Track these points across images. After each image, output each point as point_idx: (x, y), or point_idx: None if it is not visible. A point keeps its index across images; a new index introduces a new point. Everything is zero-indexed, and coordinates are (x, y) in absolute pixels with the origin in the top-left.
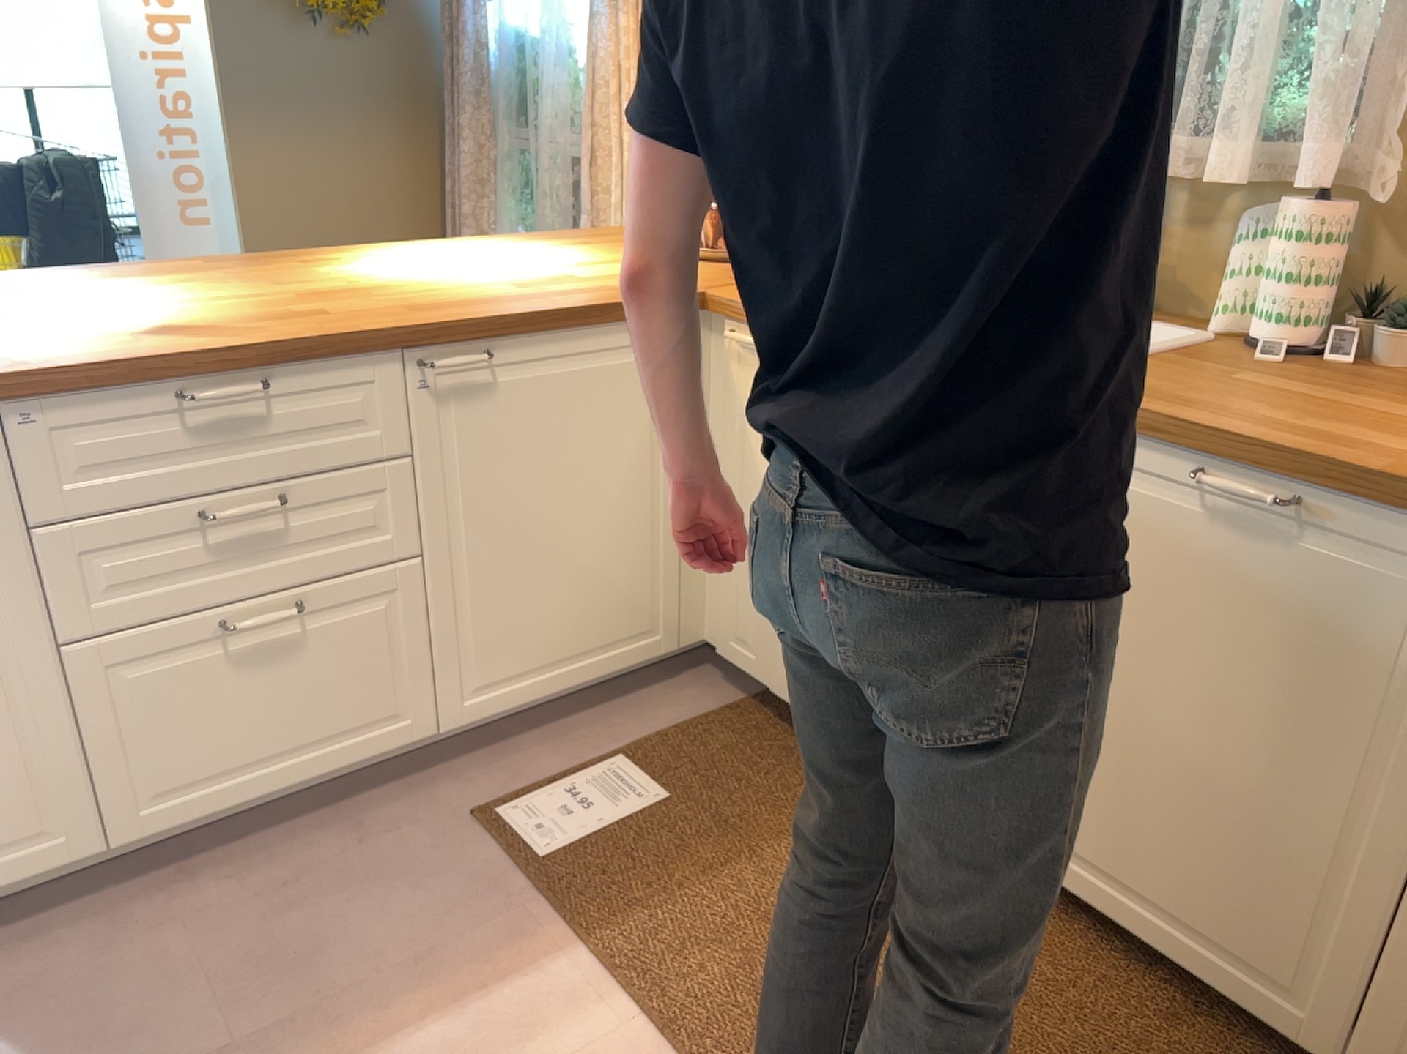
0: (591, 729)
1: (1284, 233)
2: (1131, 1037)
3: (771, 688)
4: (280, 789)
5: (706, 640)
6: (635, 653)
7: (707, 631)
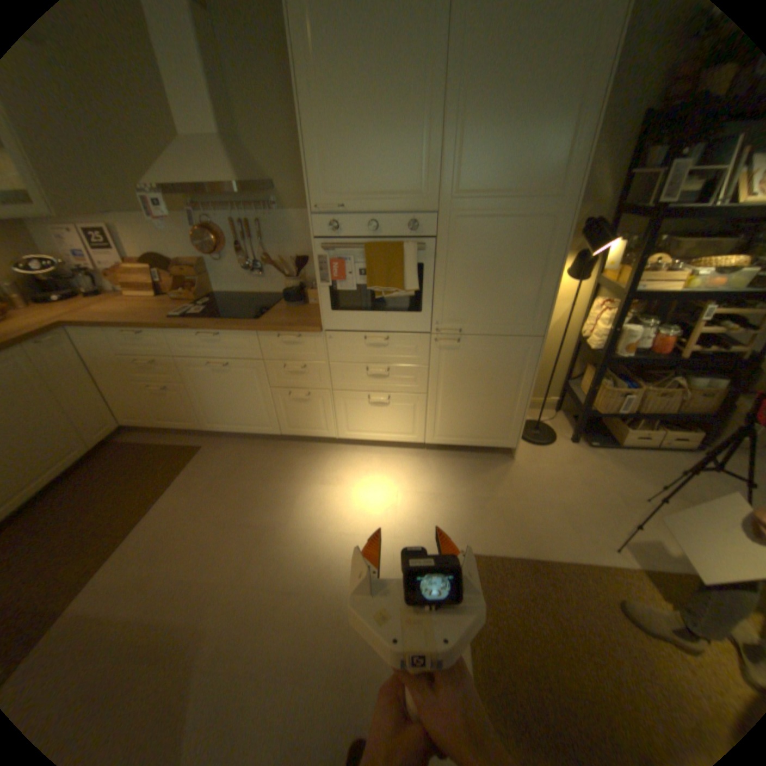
0: None
1: None
2: (76, 489)
3: None
4: None
5: None
6: None
7: None
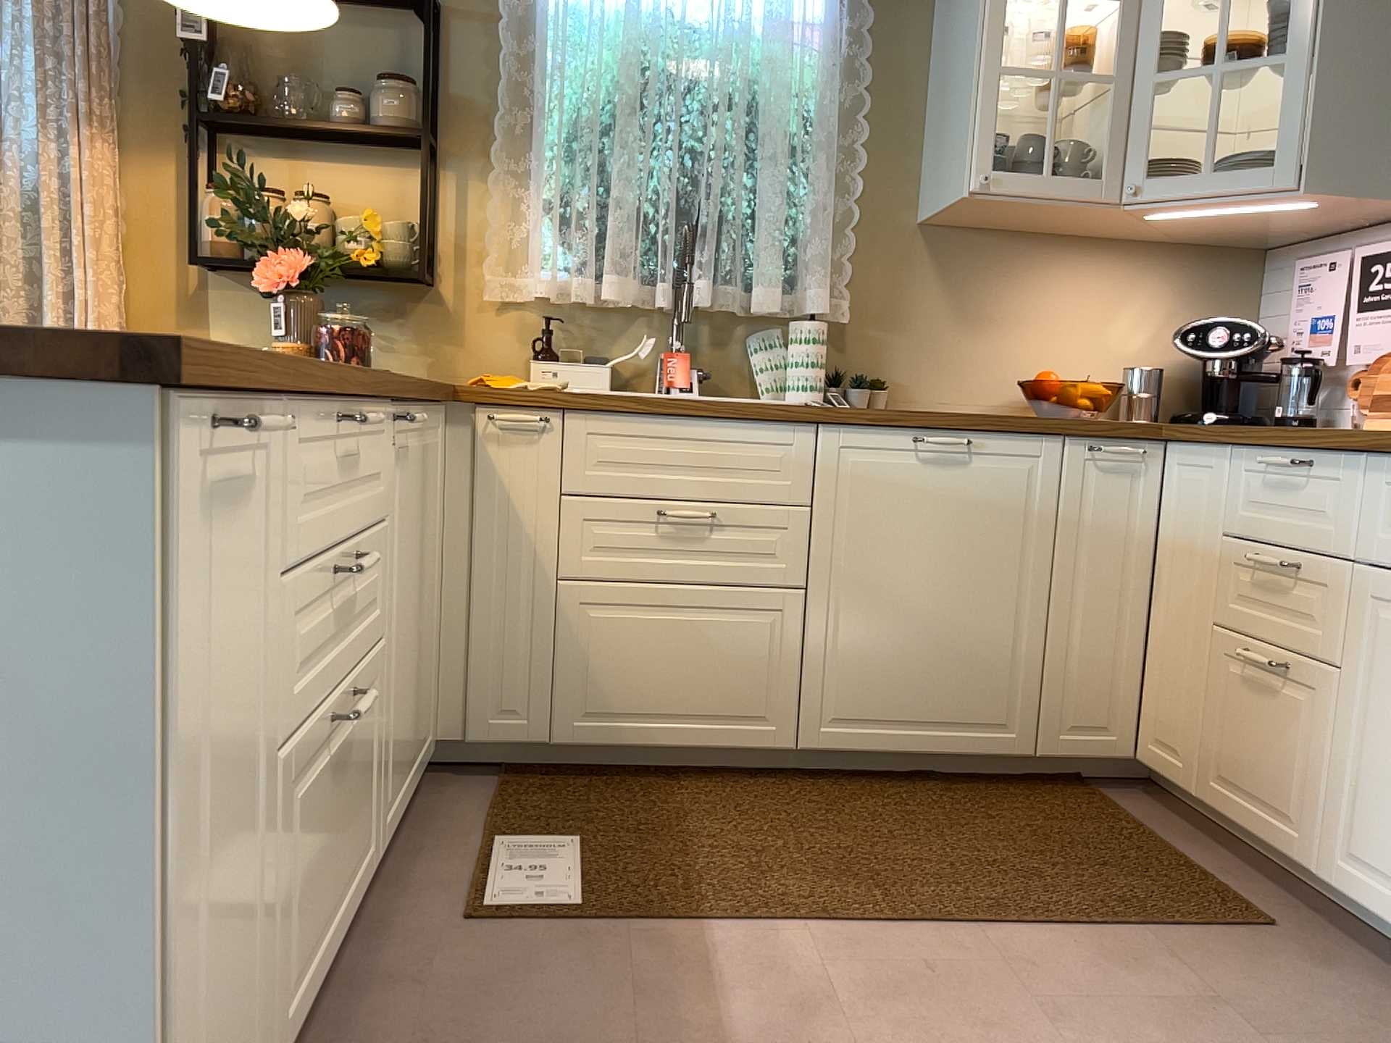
0: (430, 840)
1: (808, 336)
2: (952, 804)
3: (547, 743)
4: (323, 965)
5: (441, 739)
6: (425, 756)
7: (442, 729)
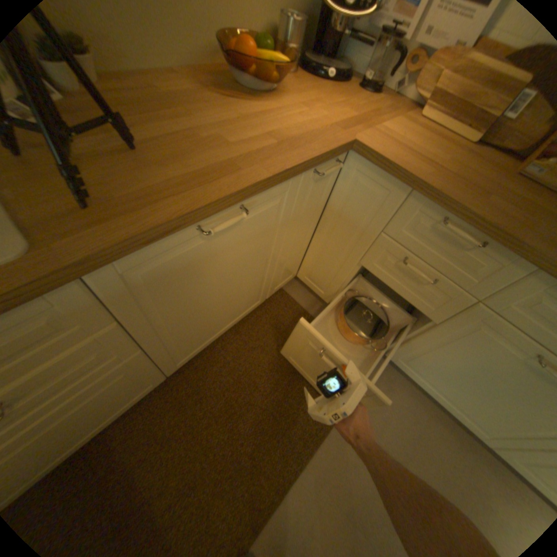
0: None
1: None
2: (244, 346)
3: None
4: None
5: None
6: None
7: None
